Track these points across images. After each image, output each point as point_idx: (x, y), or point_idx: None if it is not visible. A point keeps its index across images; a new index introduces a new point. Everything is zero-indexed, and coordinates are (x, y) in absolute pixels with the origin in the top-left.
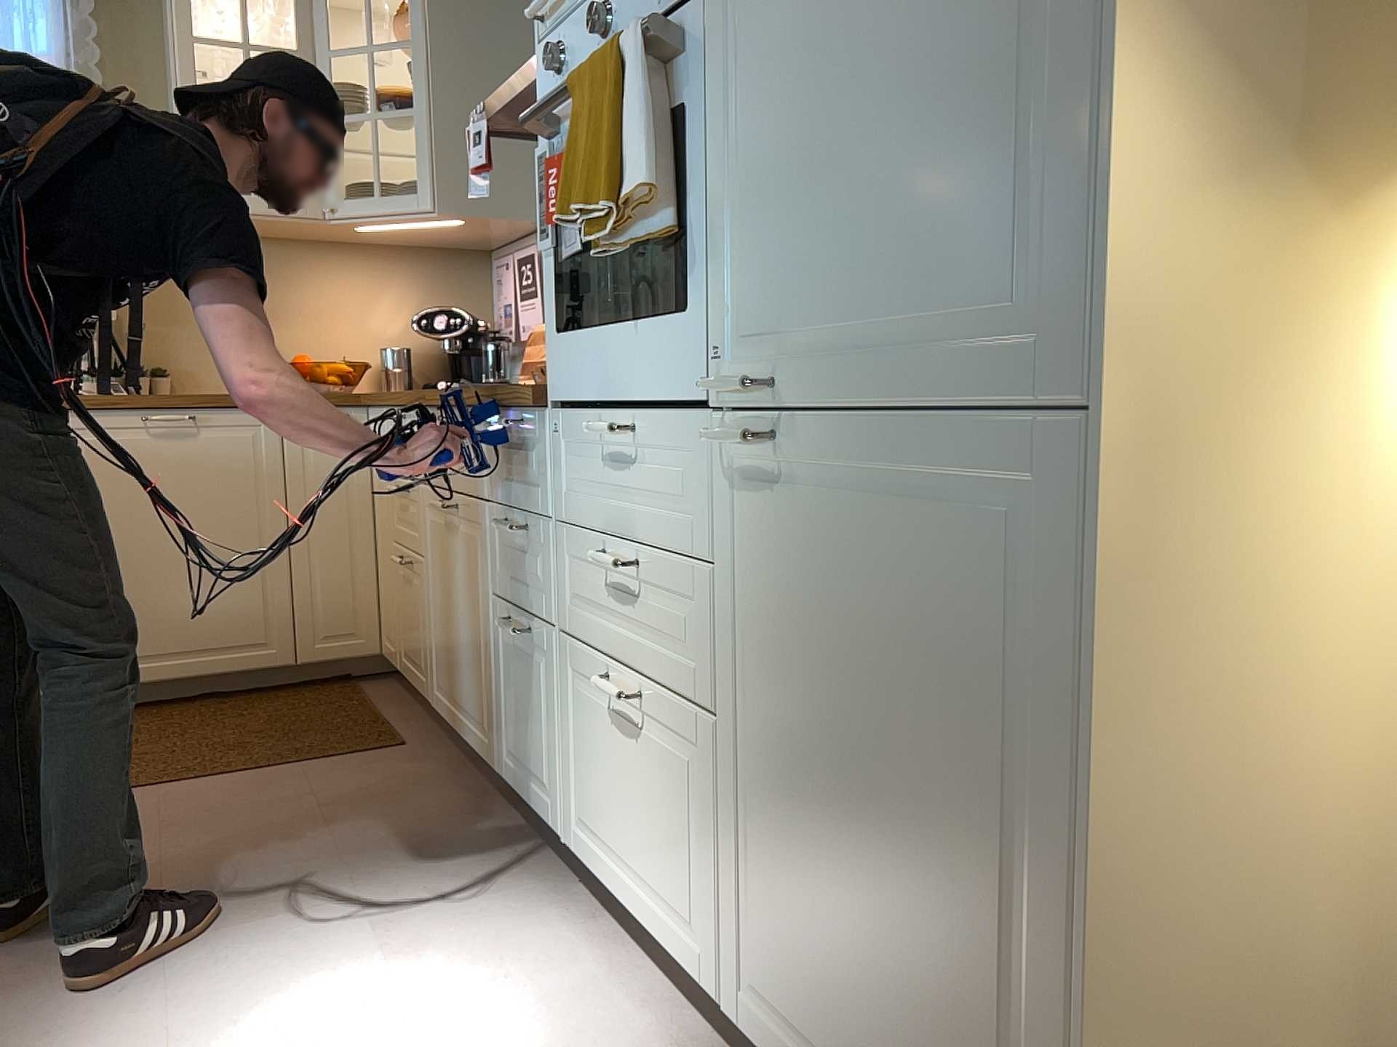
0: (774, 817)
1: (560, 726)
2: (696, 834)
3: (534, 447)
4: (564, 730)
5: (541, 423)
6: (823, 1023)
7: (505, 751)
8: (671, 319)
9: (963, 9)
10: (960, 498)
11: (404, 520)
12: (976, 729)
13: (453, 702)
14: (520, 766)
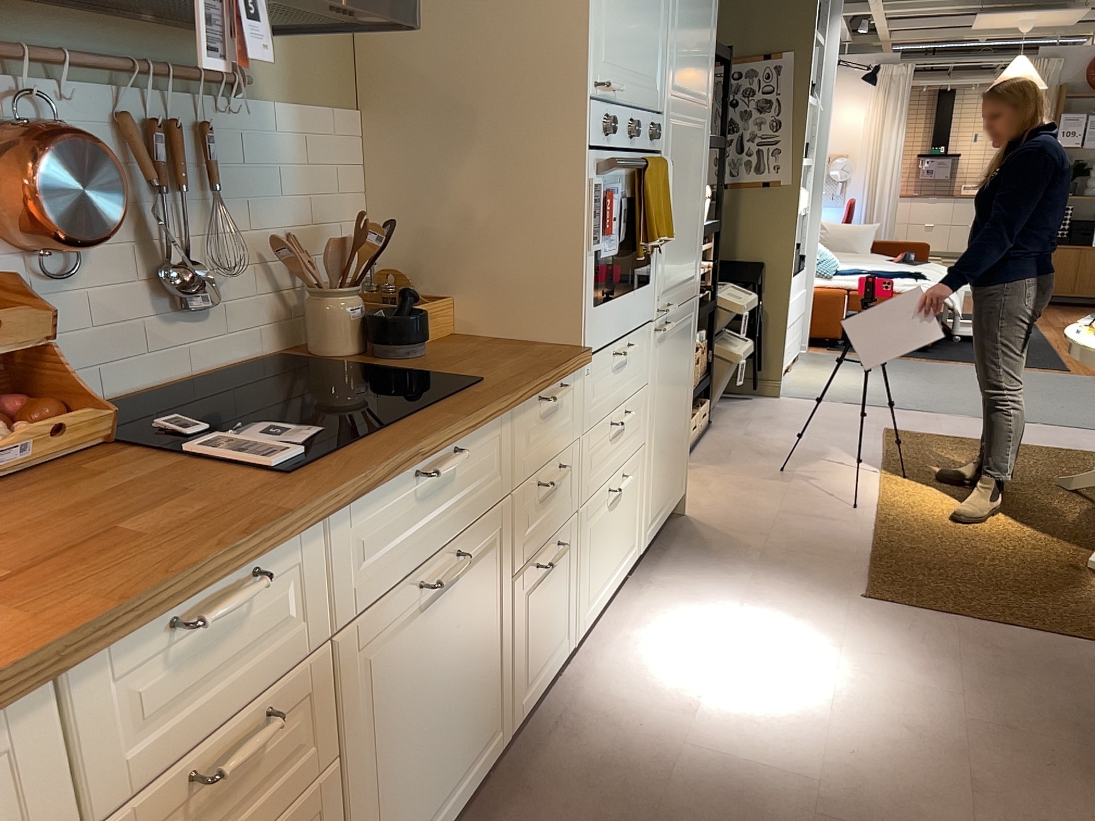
0: (656, 451)
1: (575, 570)
2: (635, 500)
3: (567, 398)
4: (579, 567)
5: (576, 376)
6: (660, 496)
7: (520, 693)
8: (636, 288)
9: (692, 207)
10: (685, 321)
11: (228, 811)
12: (683, 373)
13: (429, 815)
14: (538, 669)
